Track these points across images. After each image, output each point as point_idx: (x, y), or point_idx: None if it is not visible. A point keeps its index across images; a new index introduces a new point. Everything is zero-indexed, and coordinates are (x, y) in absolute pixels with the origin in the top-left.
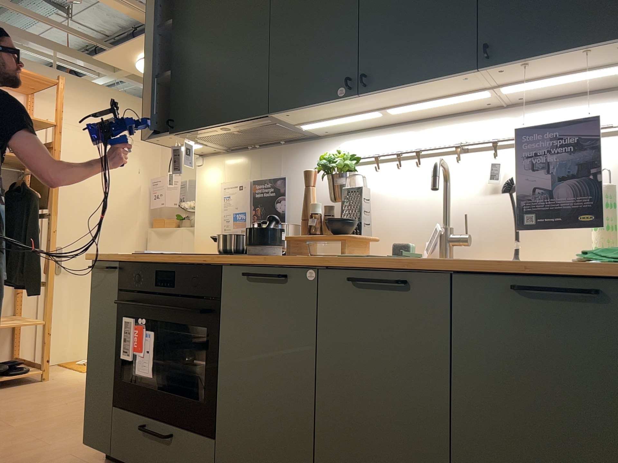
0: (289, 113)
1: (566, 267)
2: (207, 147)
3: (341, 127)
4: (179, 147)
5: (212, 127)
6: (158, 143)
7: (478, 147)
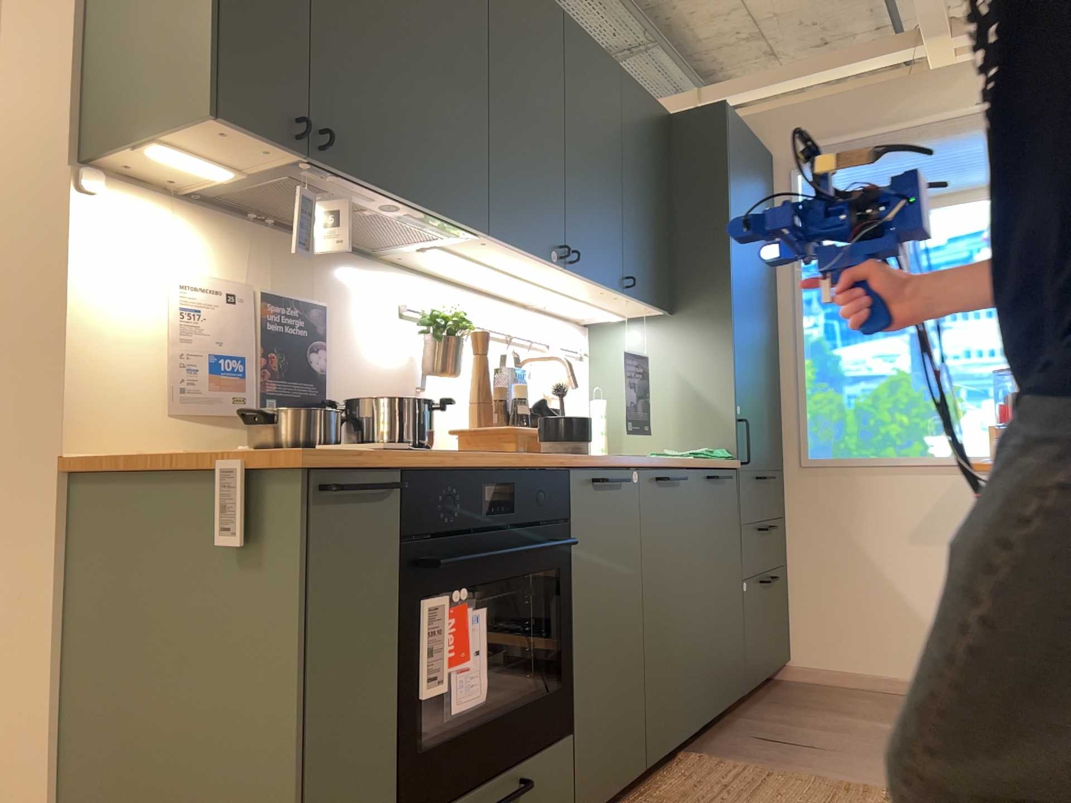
0: (490, 242)
1: (715, 463)
2: (204, 178)
3: (420, 261)
4: (312, 195)
5: (392, 198)
6: (193, 132)
7: (517, 339)
